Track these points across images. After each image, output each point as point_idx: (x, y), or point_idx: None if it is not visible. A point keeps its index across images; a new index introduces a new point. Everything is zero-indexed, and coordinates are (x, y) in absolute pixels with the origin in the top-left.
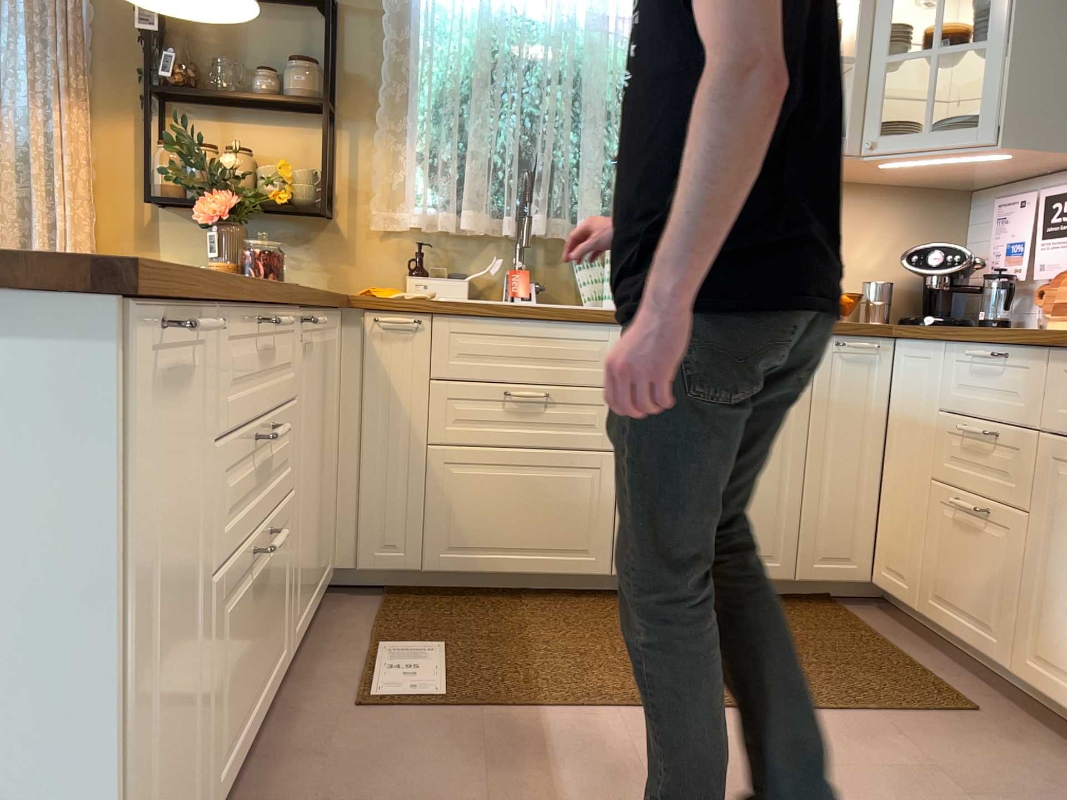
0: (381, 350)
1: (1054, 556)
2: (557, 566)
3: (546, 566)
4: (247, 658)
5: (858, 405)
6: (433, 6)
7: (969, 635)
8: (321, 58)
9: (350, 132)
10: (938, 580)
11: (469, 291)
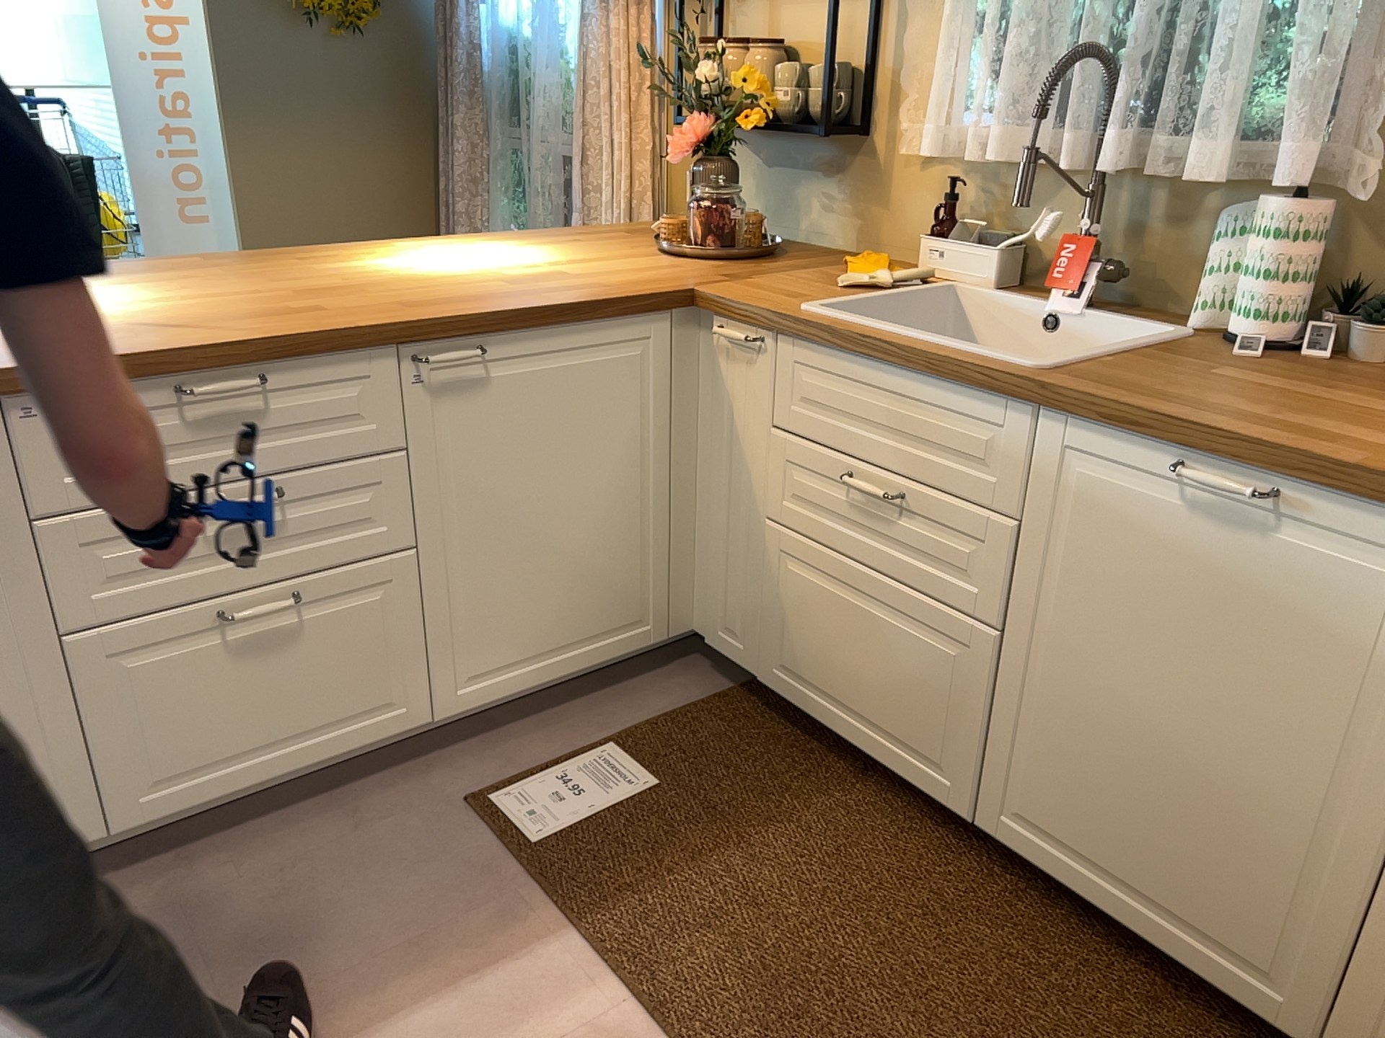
0: (728, 371)
1: None
2: (899, 762)
3: (885, 754)
4: (247, 704)
5: None
6: None
7: None
8: None
9: None
10: None
11: (1013, 268)
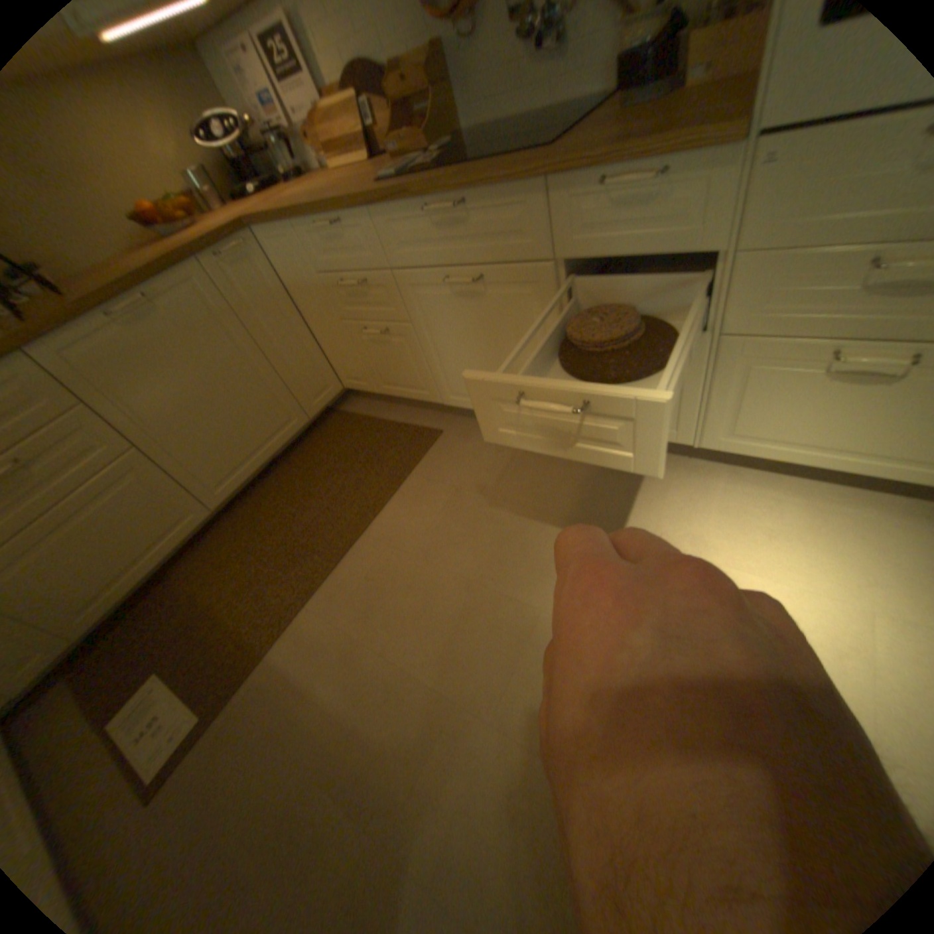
0: None
1: (435, 341)
2: (172, 542)
3: (164, 550)
4: None
5: (261, 294)
6: None
7: (411, 395)
8: None
9: None
10: (379, 374)
11: None
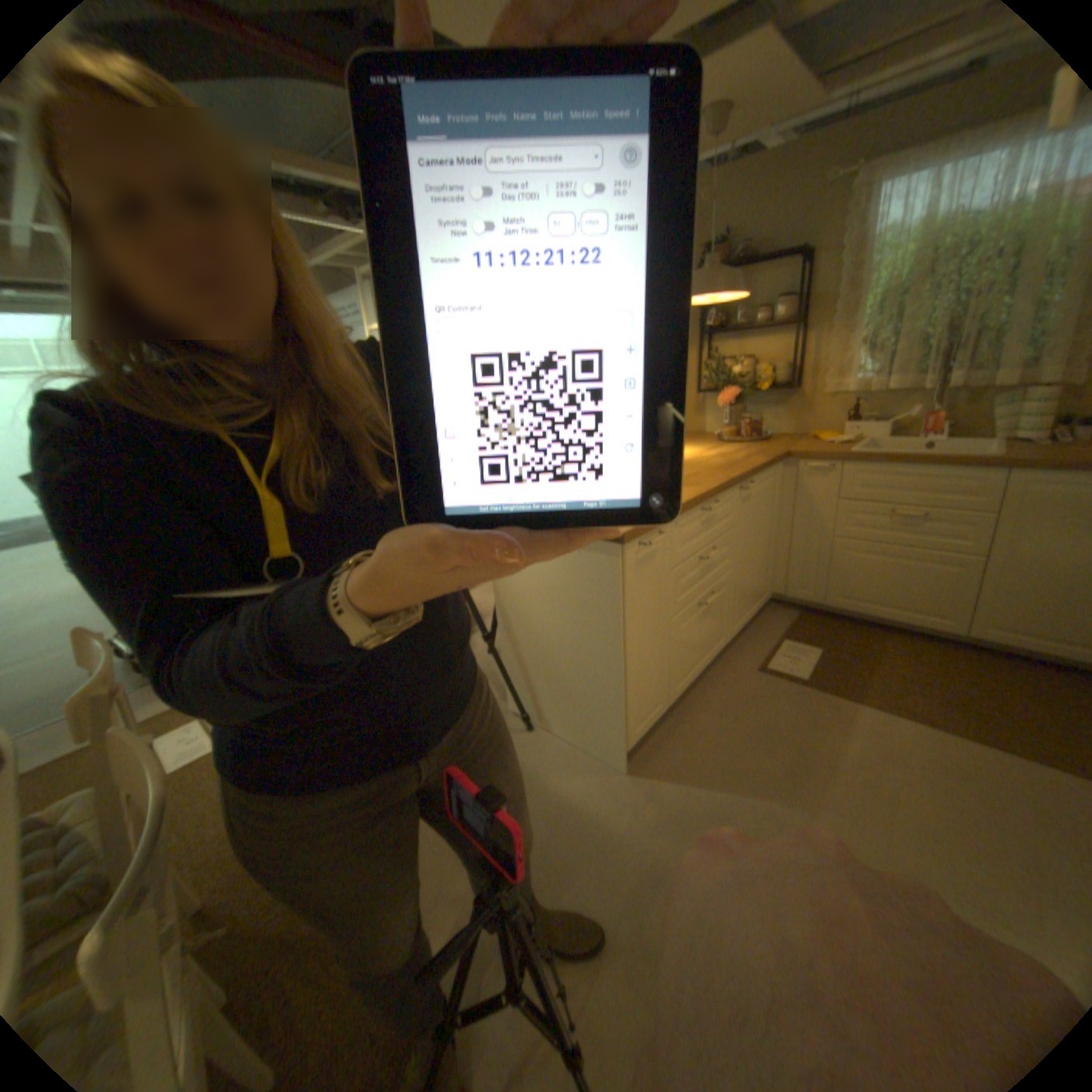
0: (809, 480)
1: None
2: (923, 621)
3: (914, 619)
4: (699, 641)
5: None
6: (886, 225)
7: None
8: (800, 284)
9: (816, 329)
10: None
11: (894, 427)
